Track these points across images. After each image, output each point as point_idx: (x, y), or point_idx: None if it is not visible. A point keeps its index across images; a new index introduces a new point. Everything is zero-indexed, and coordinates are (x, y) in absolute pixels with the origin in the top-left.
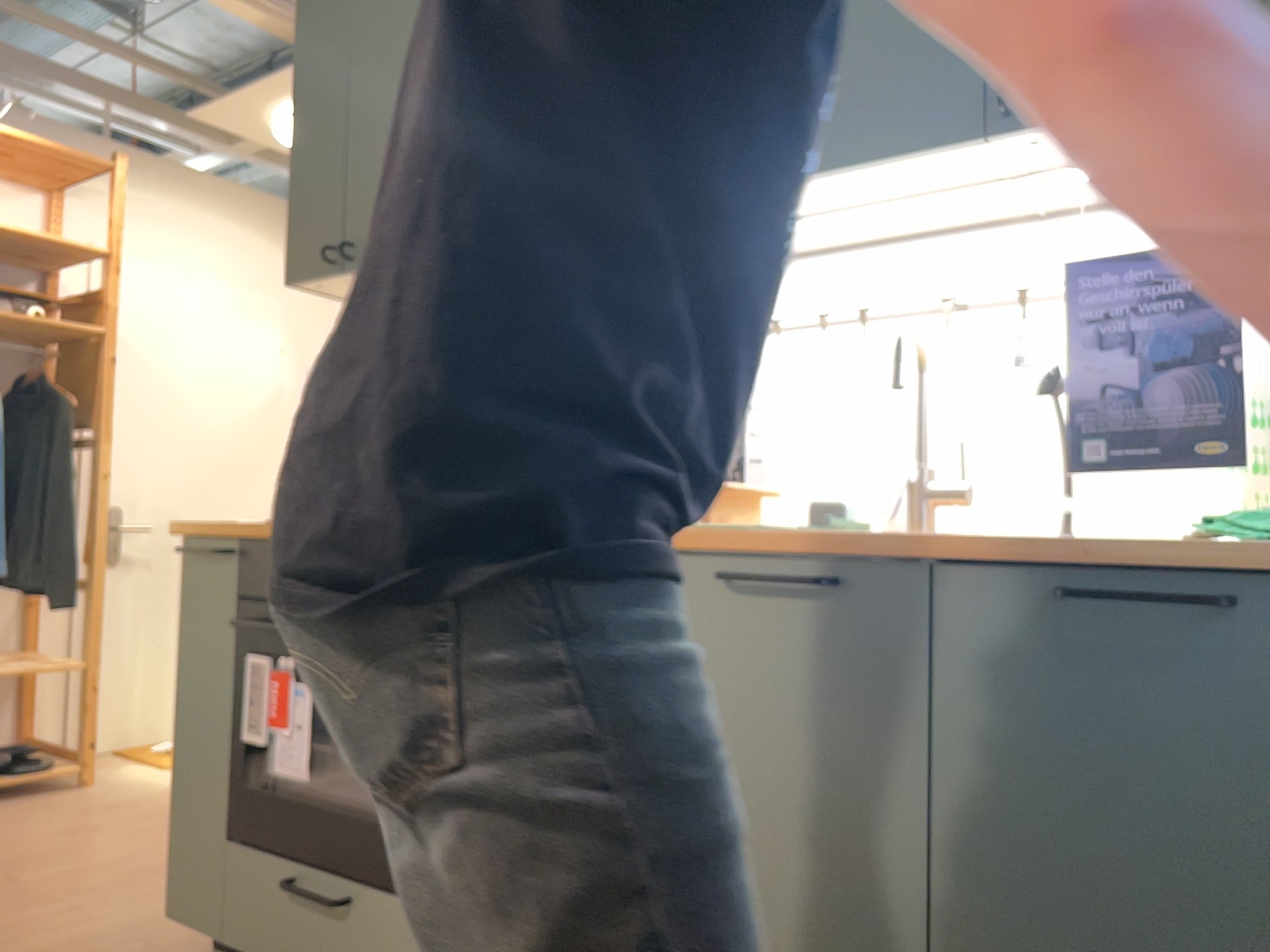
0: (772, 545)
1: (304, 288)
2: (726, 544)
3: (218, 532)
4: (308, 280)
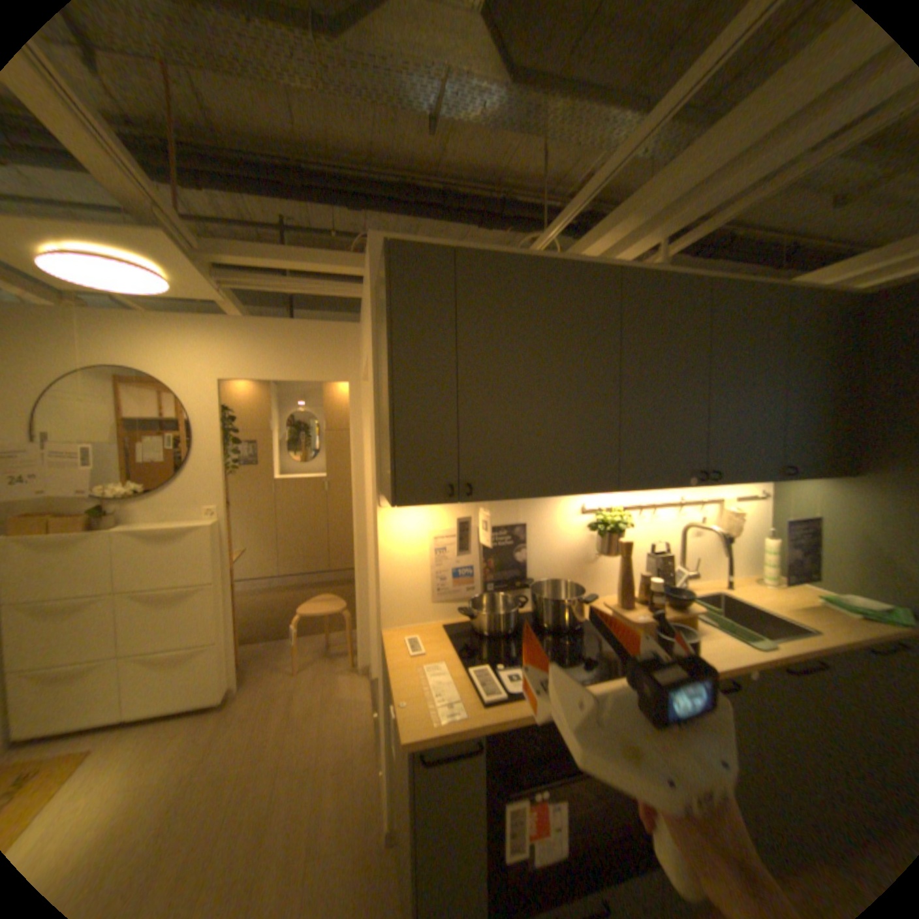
0: (797, 654)
1: (397, 505)
2: (792, 660)
3: (467, 735)
4: (413, 502)
